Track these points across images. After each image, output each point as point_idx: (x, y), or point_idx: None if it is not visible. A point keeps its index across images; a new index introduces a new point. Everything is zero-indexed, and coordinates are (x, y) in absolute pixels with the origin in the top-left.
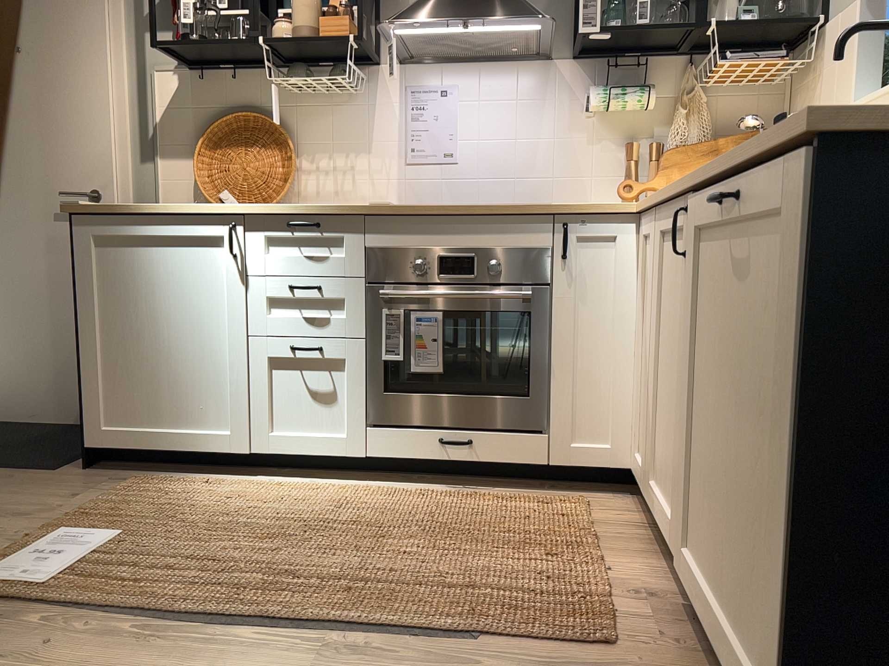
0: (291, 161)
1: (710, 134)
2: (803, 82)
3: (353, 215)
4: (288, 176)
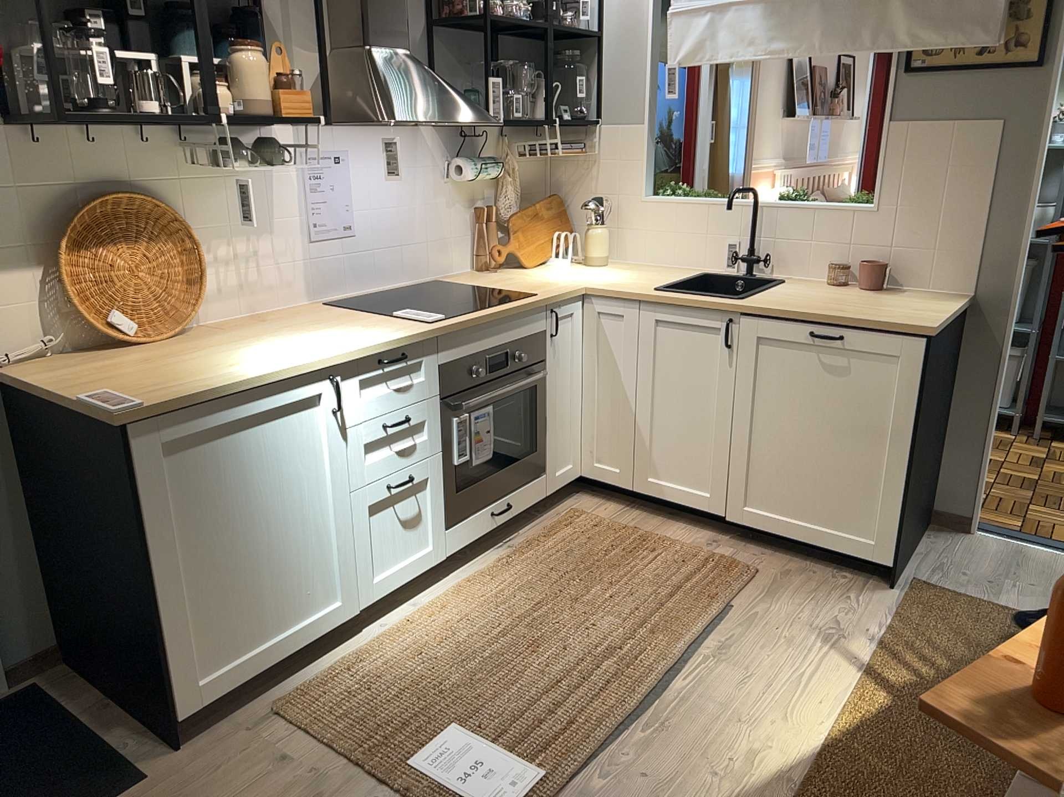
0: (204, 259)
1: (520, 194)
2: (577, 158)
3: (431, 338)
4: (202, 278)
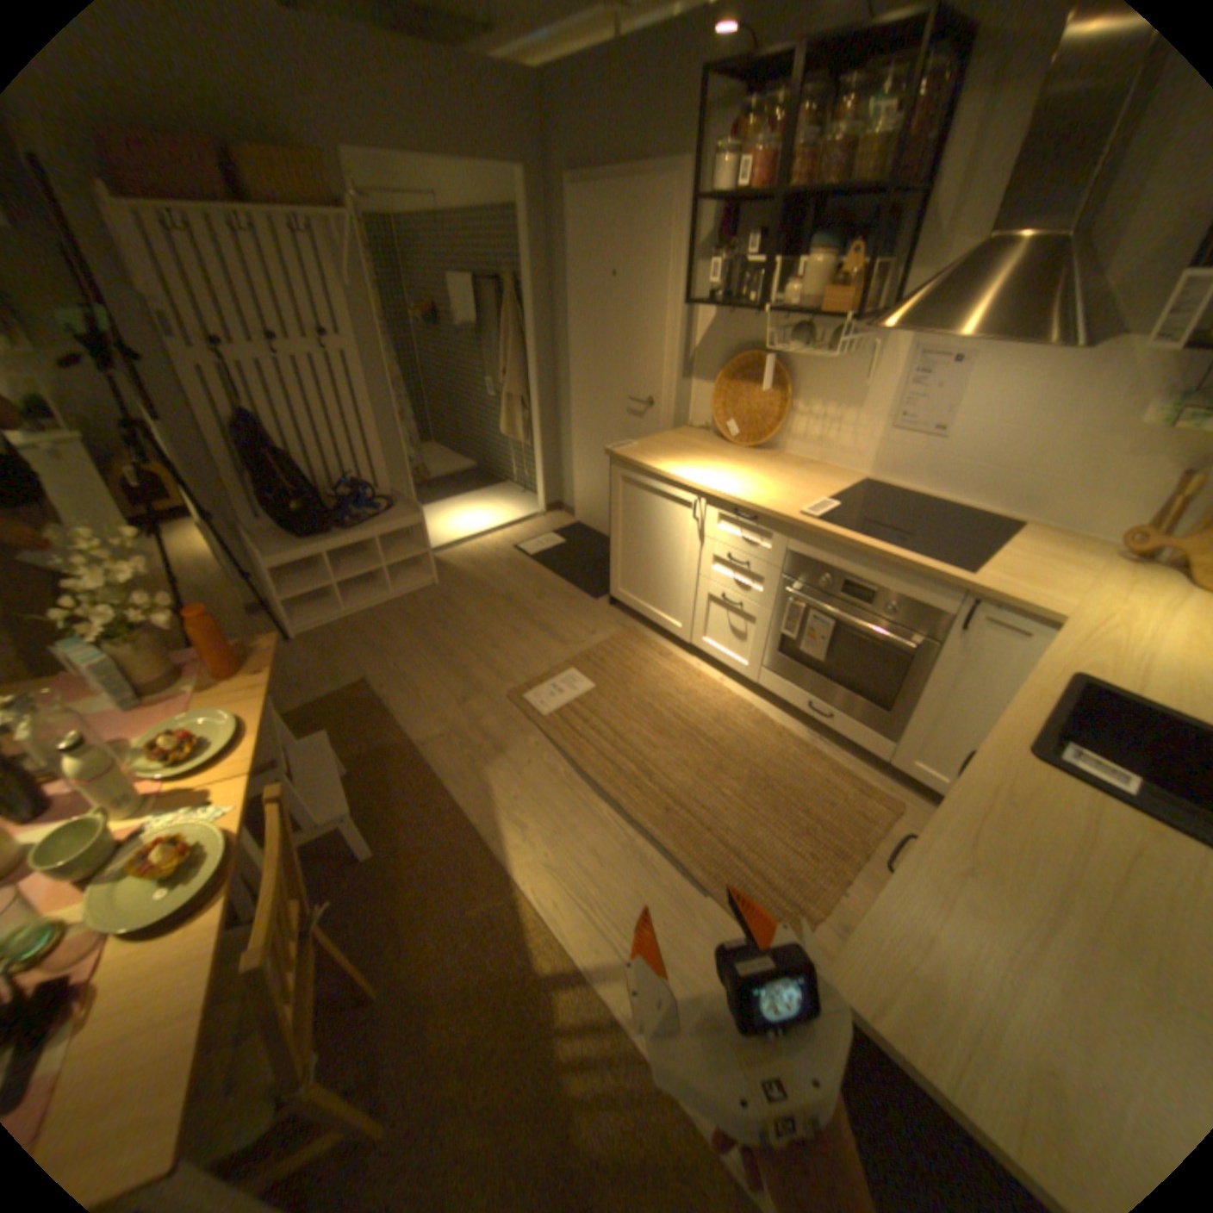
0: (785, 407)
1: None
2: None
3: (781, 522)
4: (780, 420)
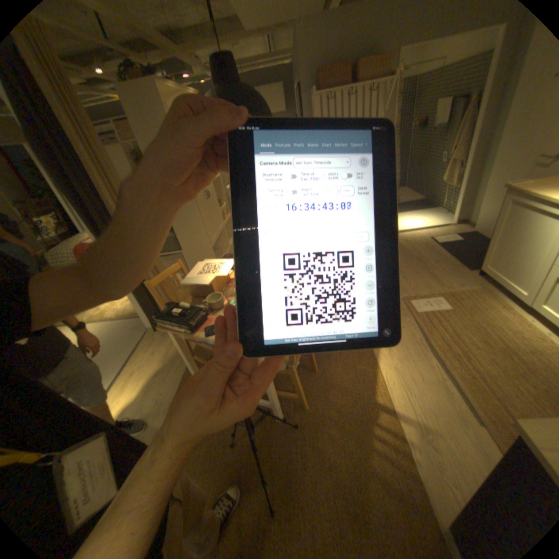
0: None
1: None
2: None
3: None
4: None
